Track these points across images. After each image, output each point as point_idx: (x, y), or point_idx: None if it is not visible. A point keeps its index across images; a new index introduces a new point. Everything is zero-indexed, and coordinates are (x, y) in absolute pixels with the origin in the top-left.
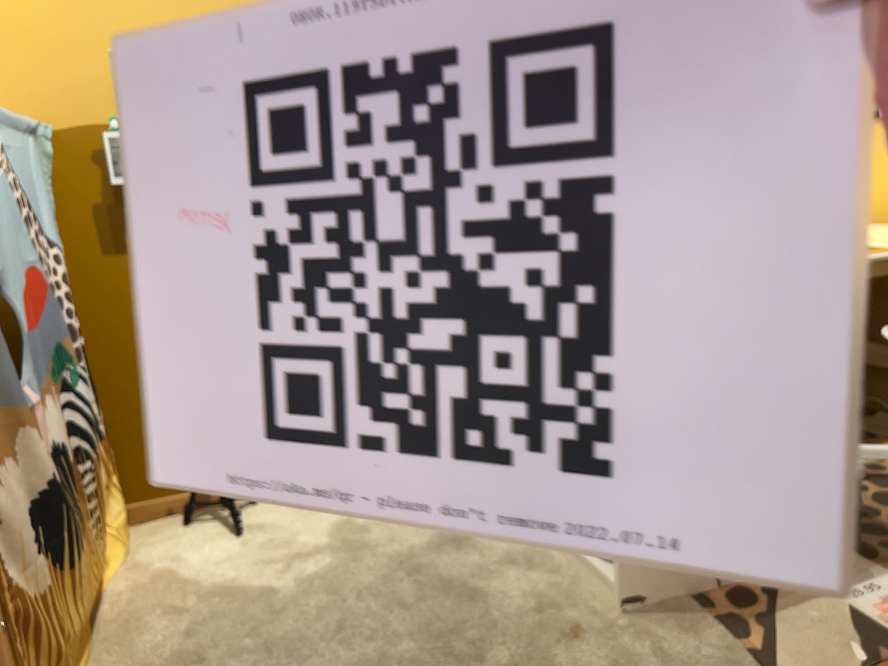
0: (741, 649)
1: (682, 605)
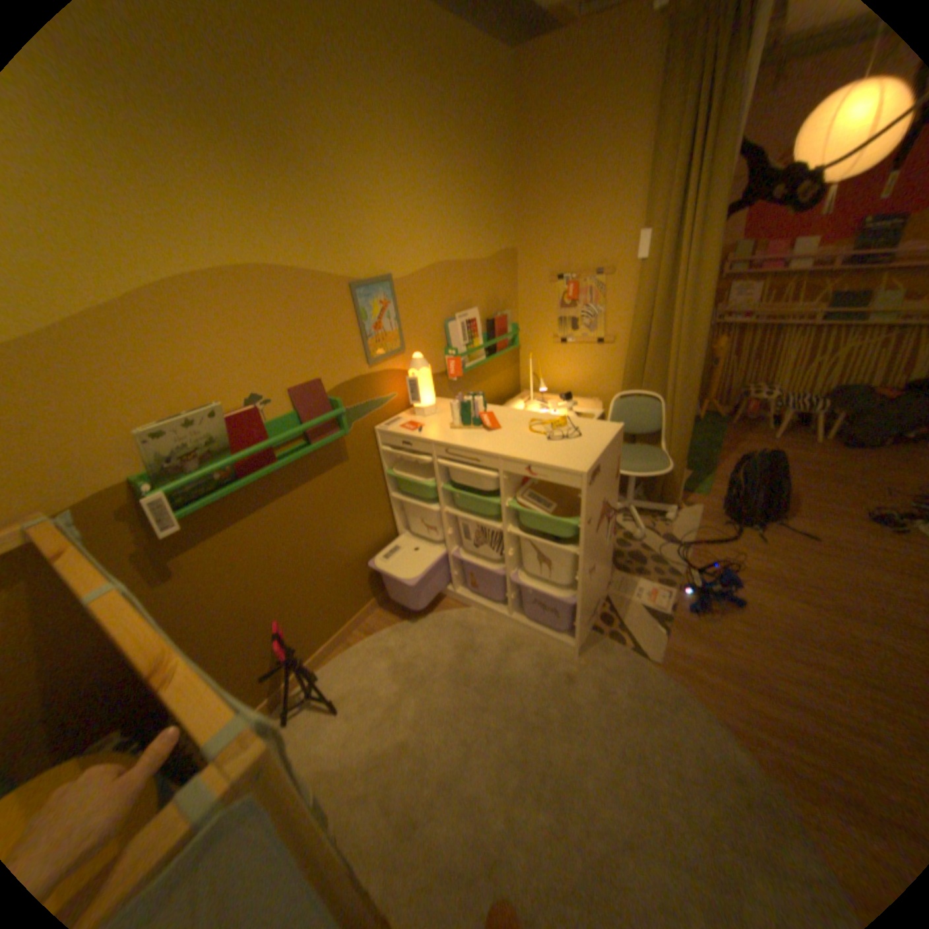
0: (626, 648)
1: (591, 636)
